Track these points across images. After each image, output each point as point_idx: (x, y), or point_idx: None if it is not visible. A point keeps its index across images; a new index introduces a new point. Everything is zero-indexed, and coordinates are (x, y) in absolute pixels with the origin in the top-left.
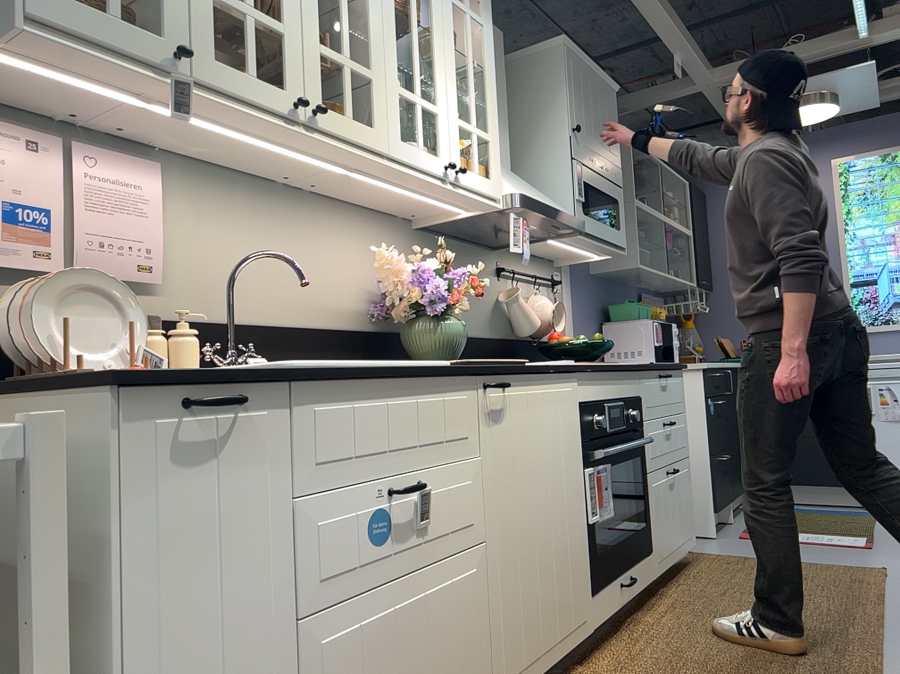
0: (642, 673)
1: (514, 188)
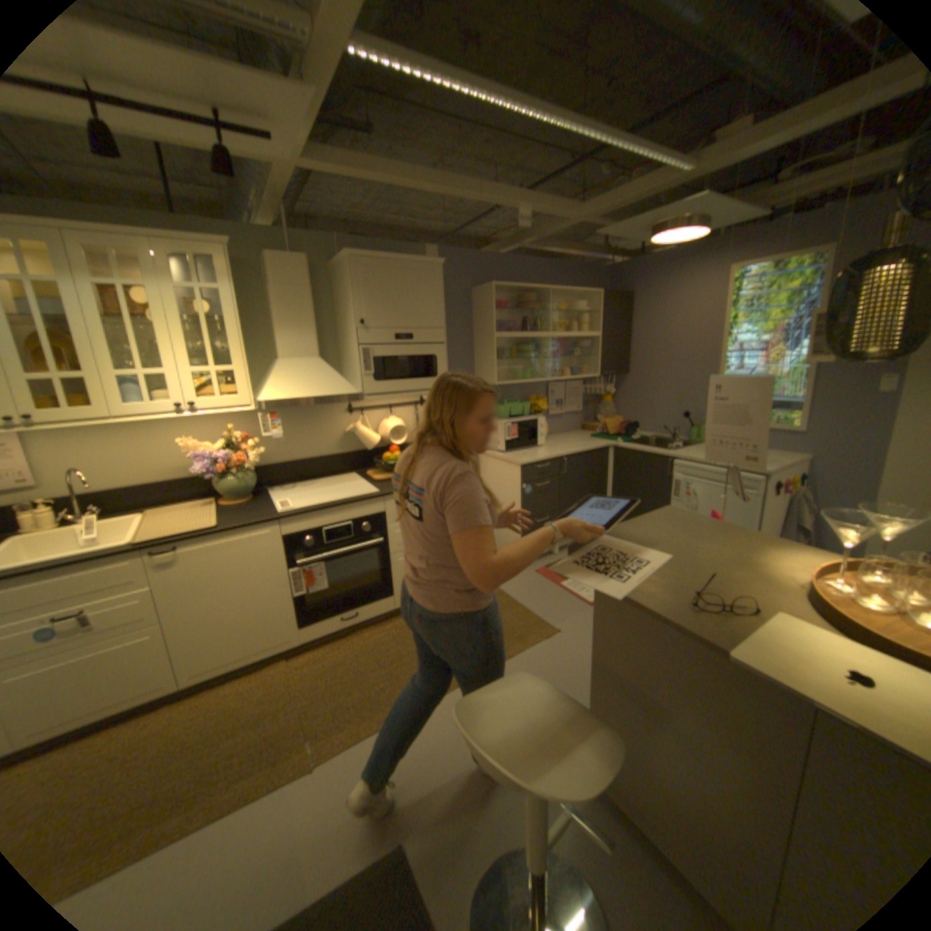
0: (302, 675)
1: (265, 394)
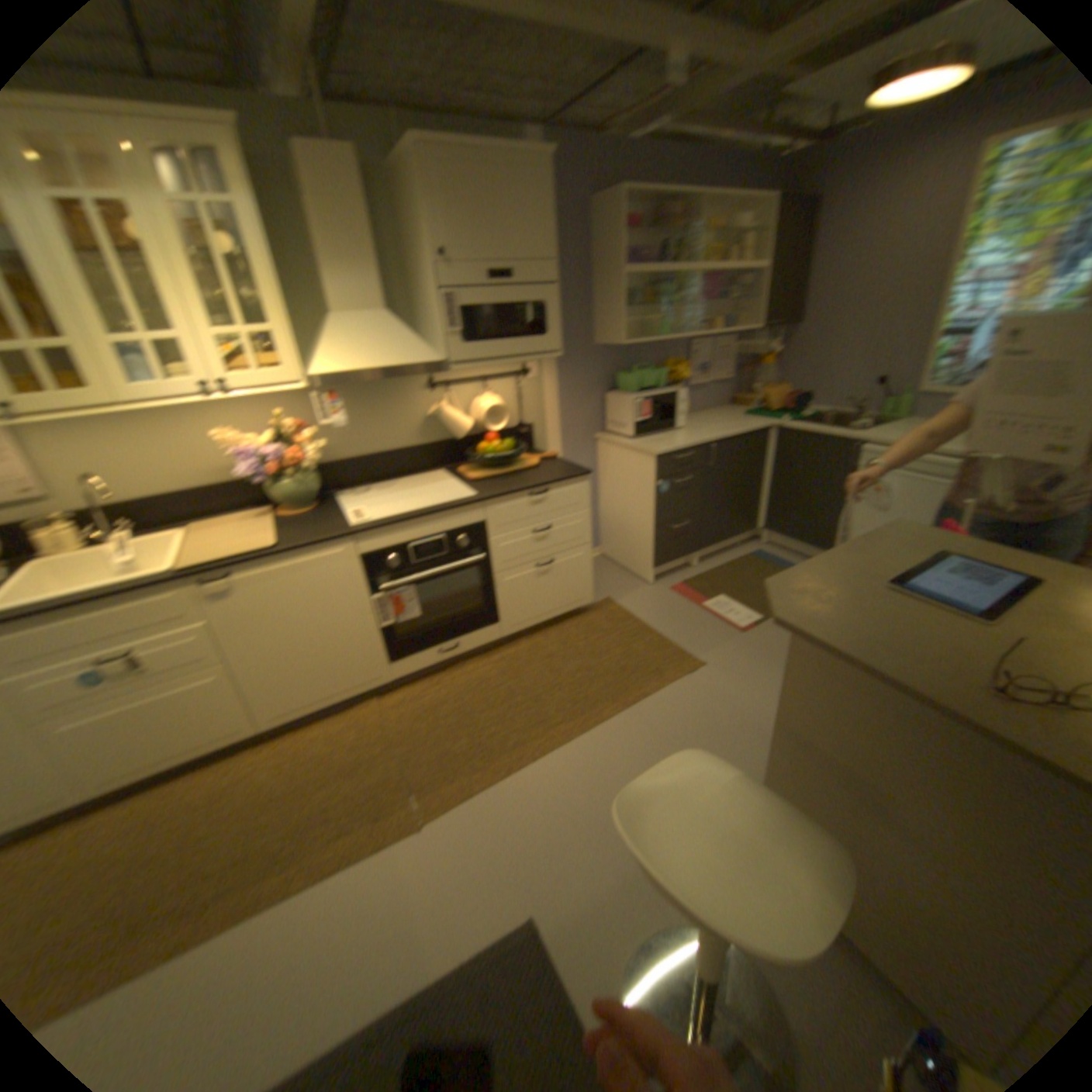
0: (395, 718)
1: (313, 368)
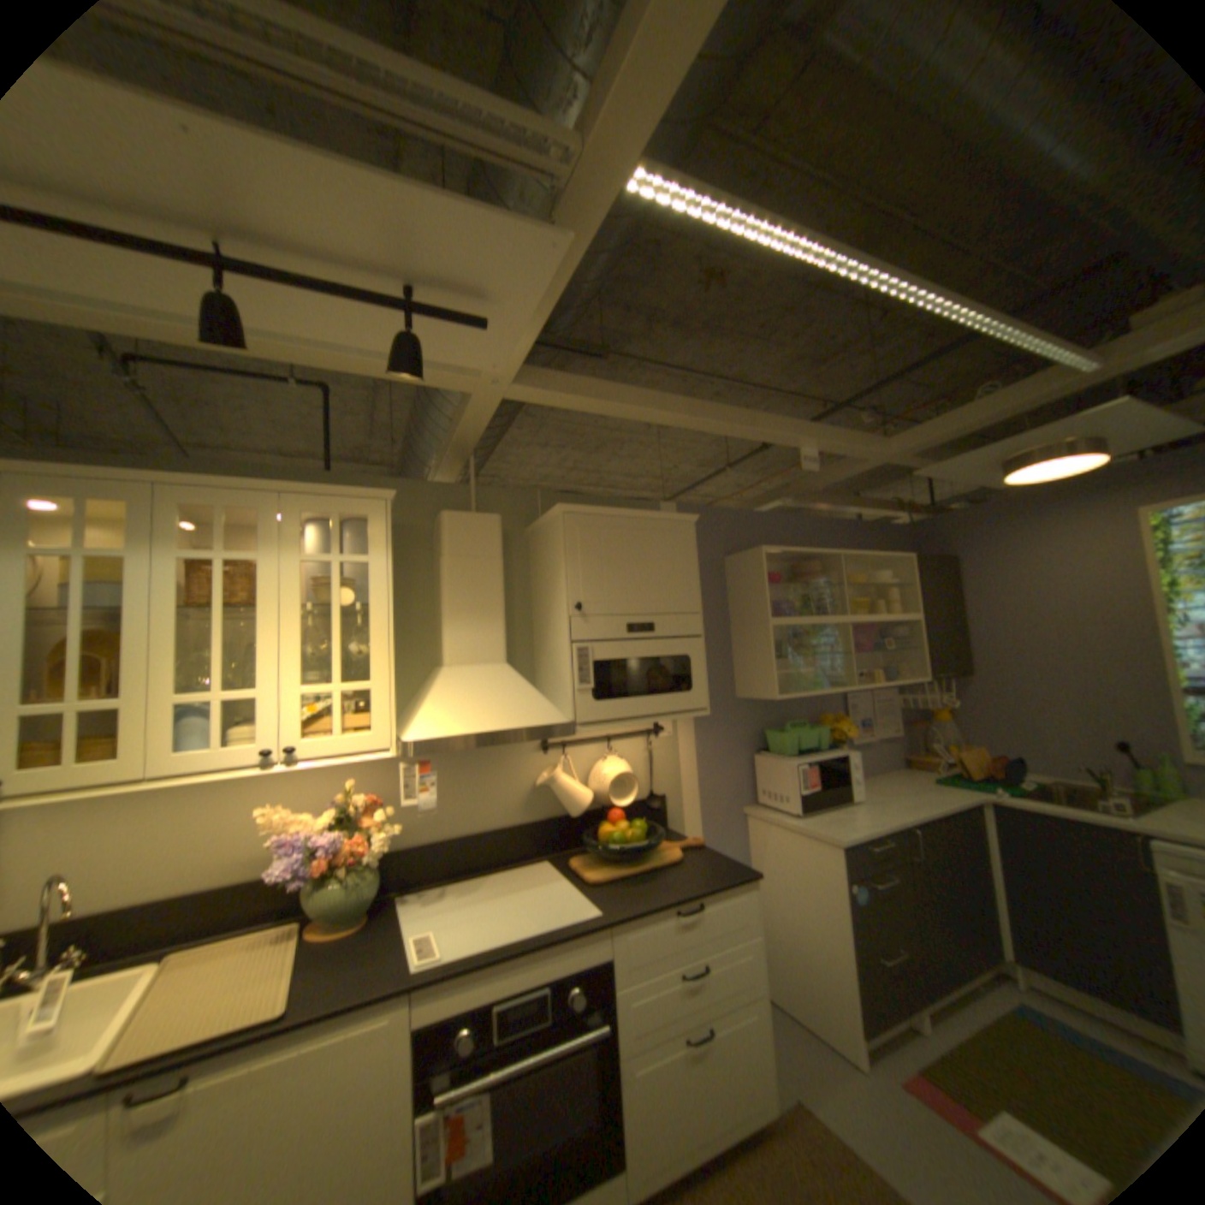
0: None
1: (415, 728)
